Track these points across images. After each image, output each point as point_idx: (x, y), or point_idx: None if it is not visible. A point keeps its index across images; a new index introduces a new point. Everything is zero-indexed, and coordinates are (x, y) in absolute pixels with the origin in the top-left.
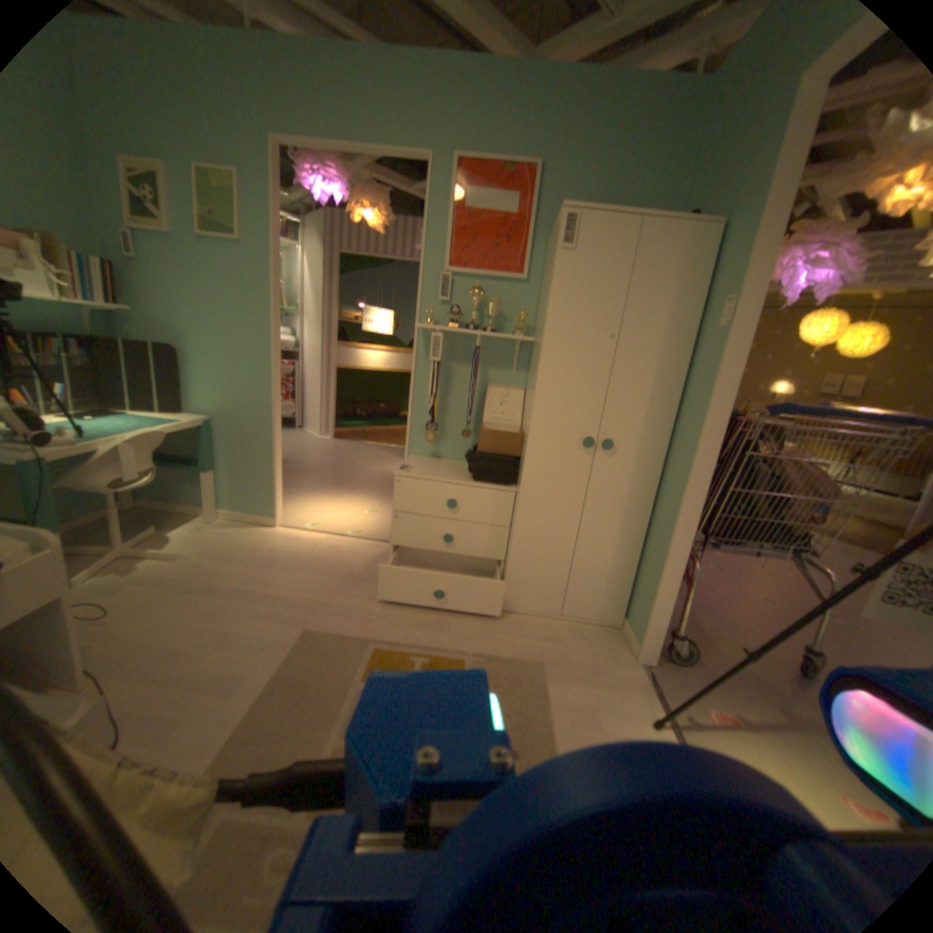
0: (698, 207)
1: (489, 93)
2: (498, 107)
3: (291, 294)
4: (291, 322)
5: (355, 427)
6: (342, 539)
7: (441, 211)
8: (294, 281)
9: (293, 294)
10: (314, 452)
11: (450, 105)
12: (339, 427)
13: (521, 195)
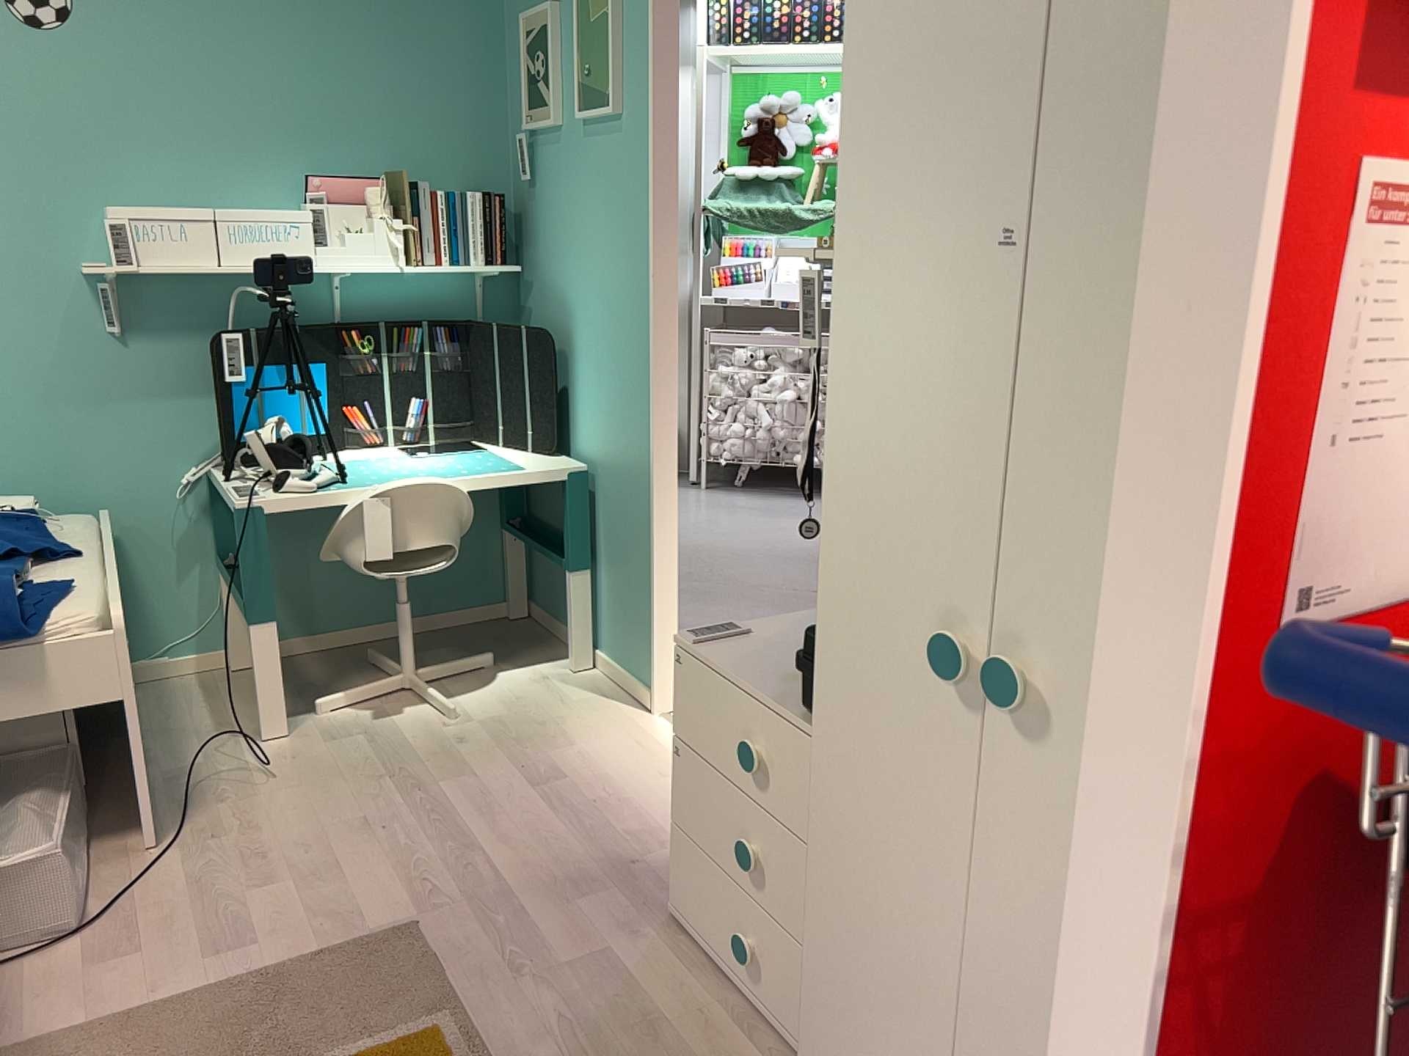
0: None
1: None
2: None
3: None
4: None
5: None
6: None
7: None
8: None
9: None
10: None
11: None
12: None
13: None
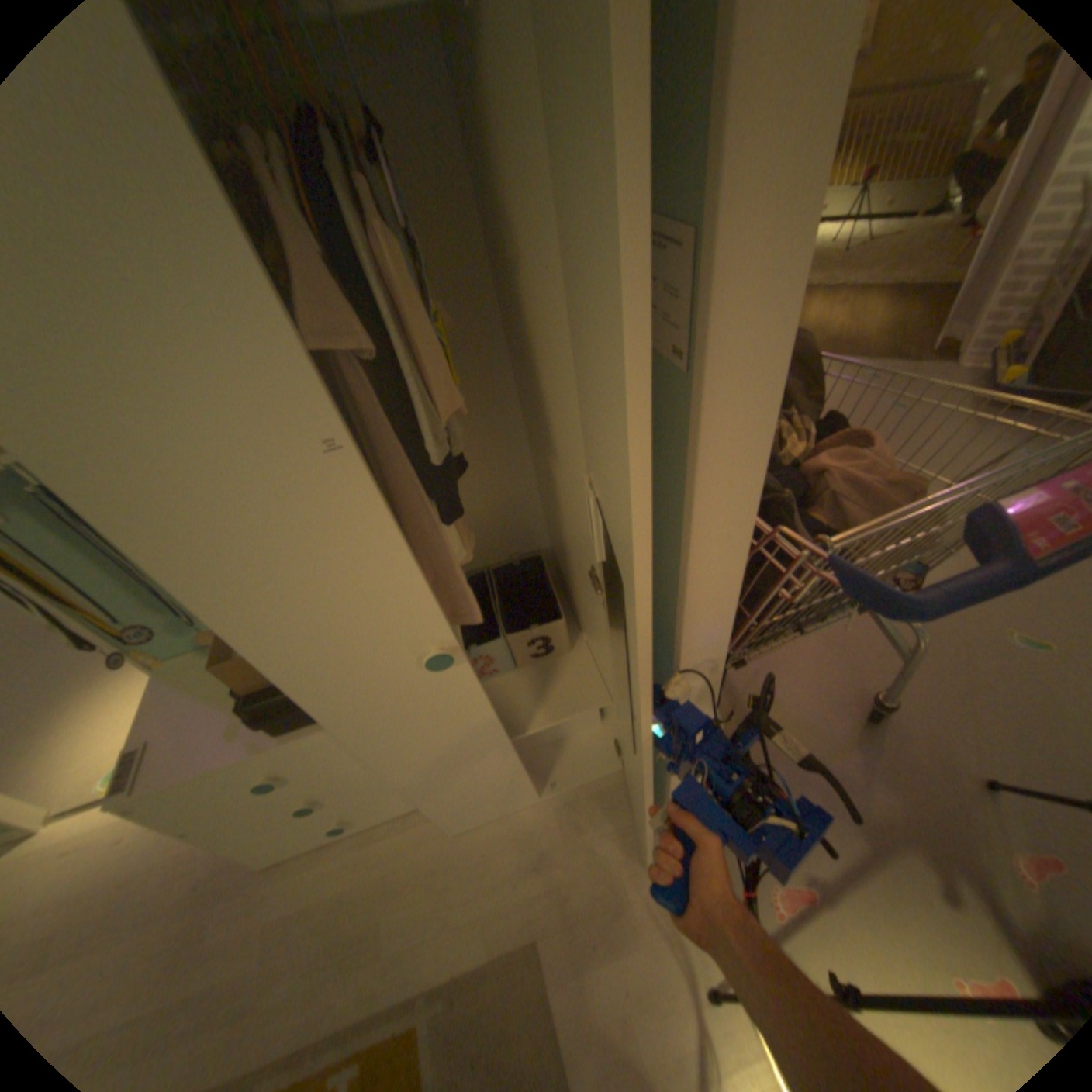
0: None
1: None
2: None
3: None
4: None
5: None
6: None
7: None
8: None
9: None
10: None
11: None
12: None
13: None
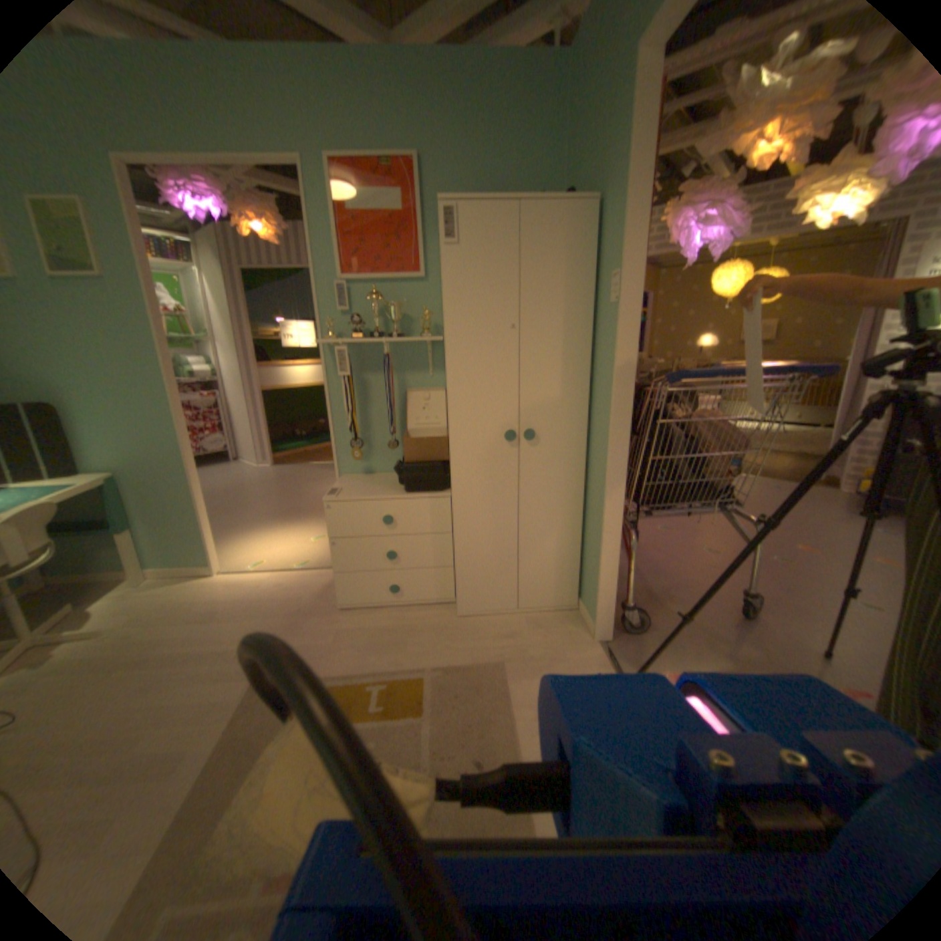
0: (578, 182)
1: (347, 83)
2: (358, 98)
3: (196, 319)
4: (202, 349)
5: (296, 448)
6: (287, 574)
7: (321, 215)
8: (196, 304)
9: (198, 318)
10: (252, 484)
11: (307, 100)
12: (278, 451)
13: (402, 189)
